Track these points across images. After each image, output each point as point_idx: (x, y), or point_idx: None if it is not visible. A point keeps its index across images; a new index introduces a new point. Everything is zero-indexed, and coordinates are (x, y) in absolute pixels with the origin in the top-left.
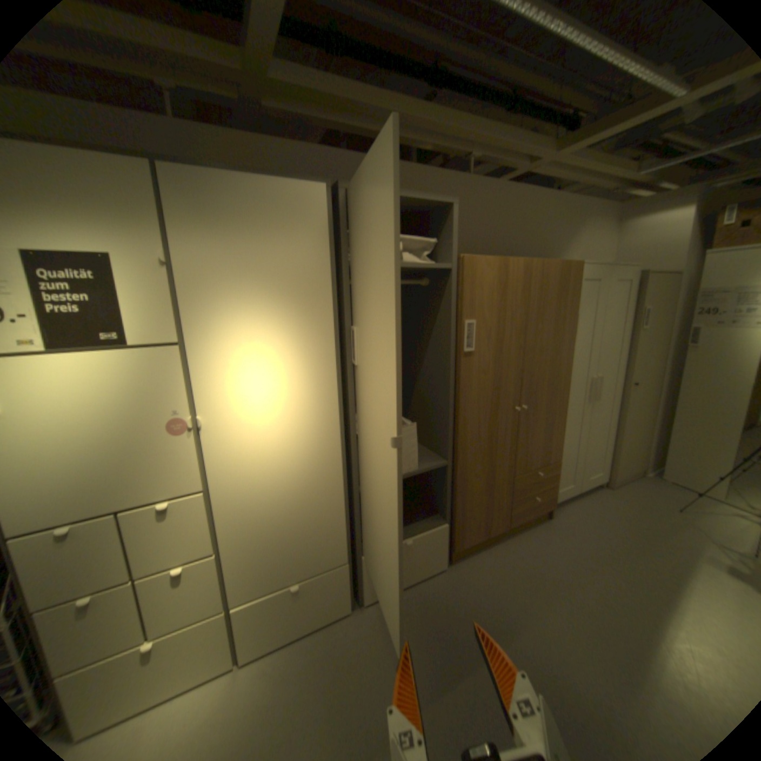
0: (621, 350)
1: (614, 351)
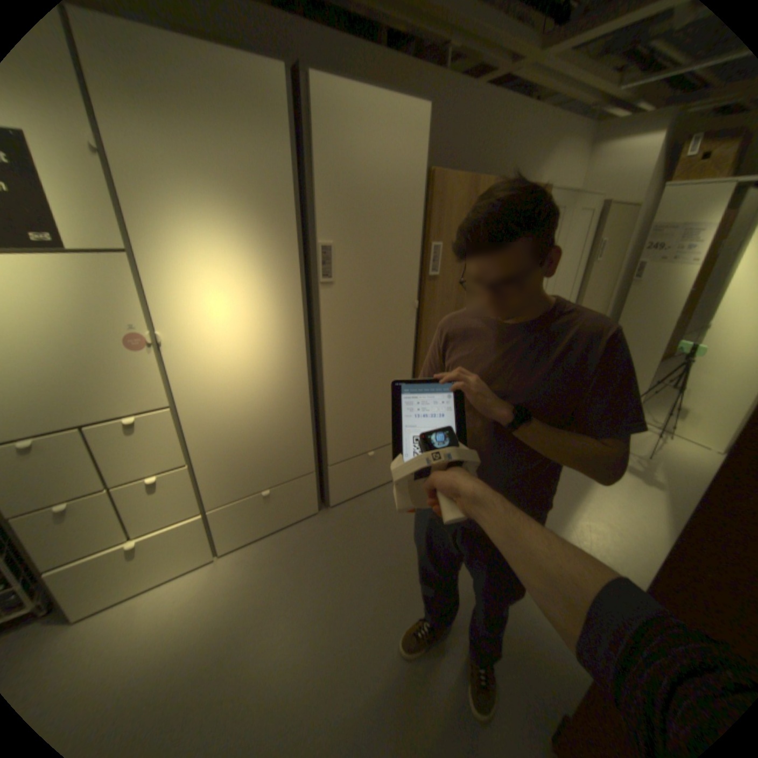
0: (574, 281)
1: (568, 282)
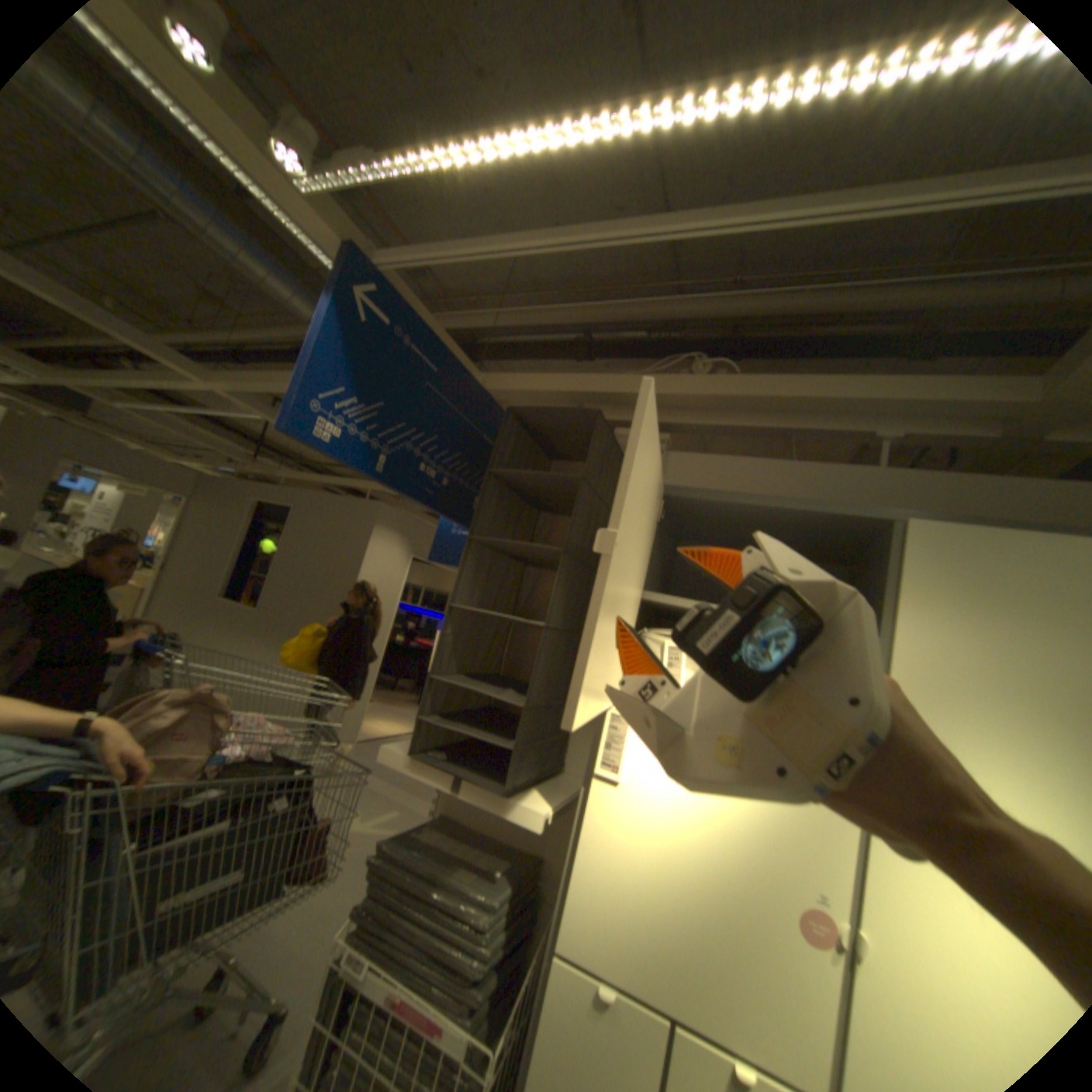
0: None
1: None
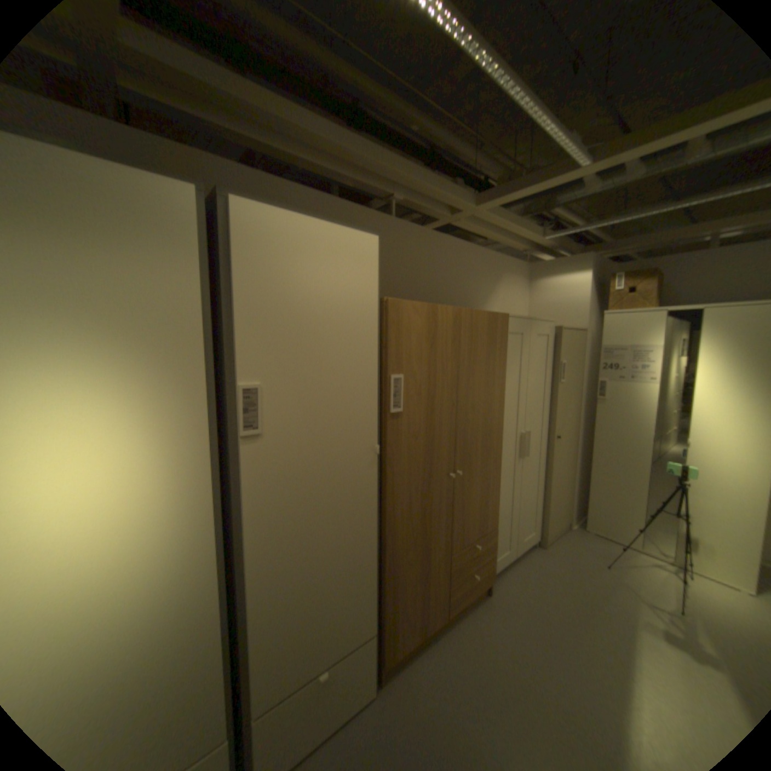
0: (543, 403)
1: (538, 404)
